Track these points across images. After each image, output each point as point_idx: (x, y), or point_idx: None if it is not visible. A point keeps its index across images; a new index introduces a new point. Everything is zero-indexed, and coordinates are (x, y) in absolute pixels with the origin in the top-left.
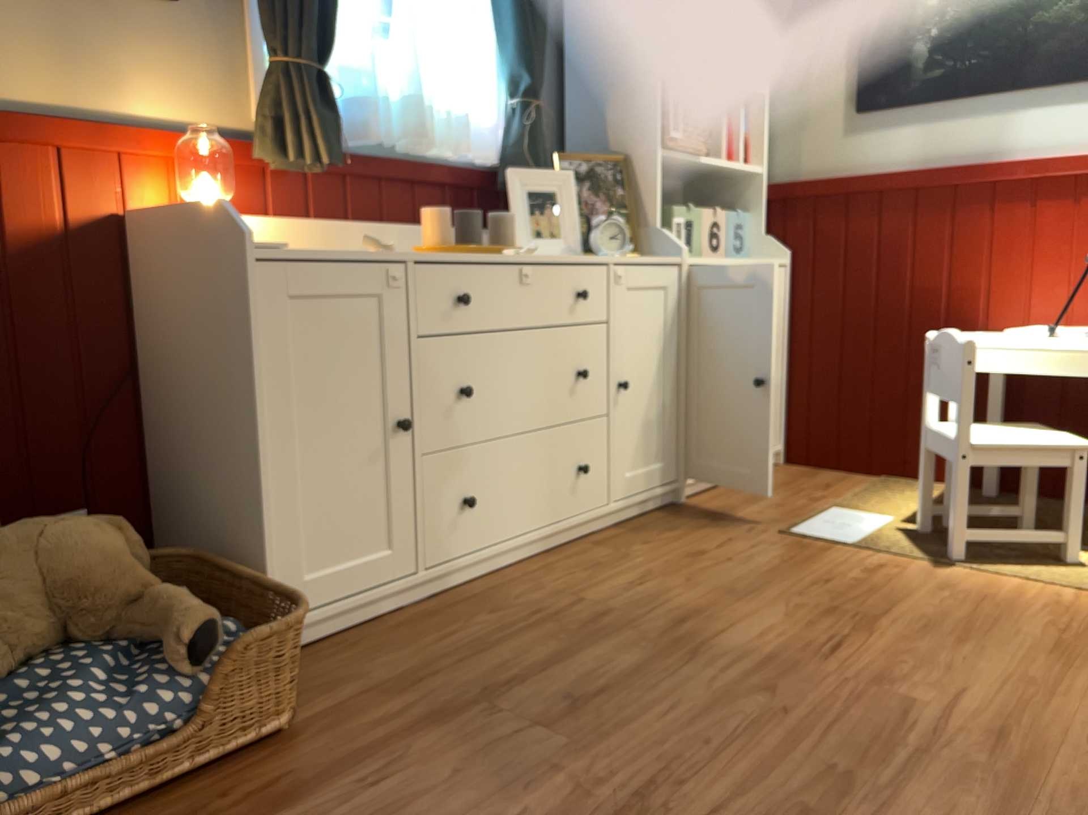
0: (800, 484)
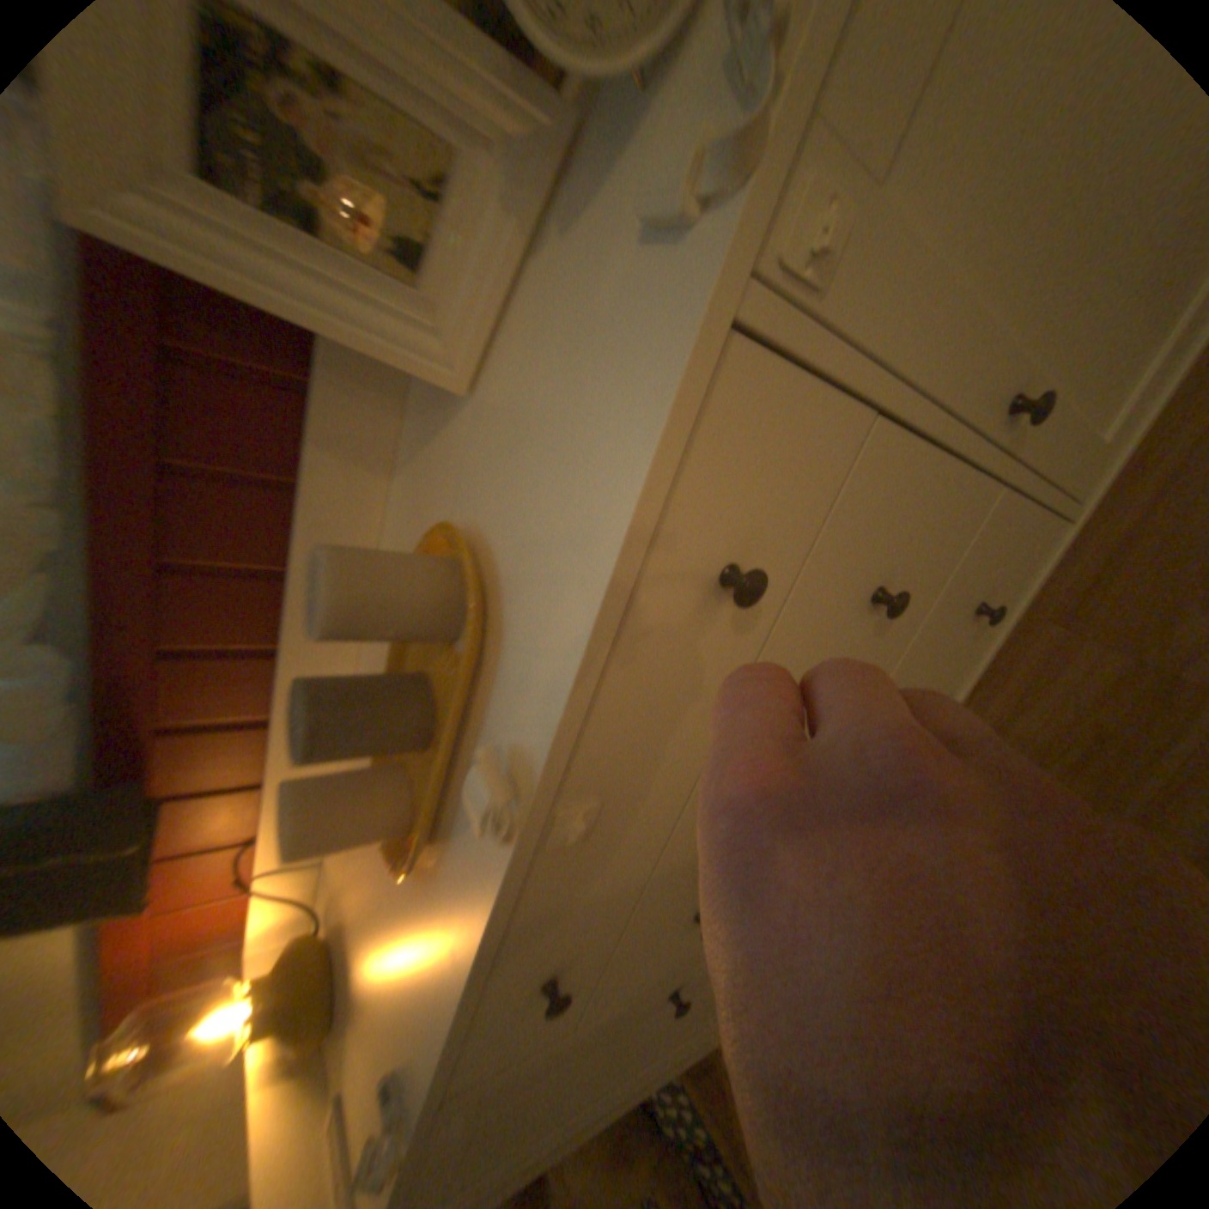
0: None
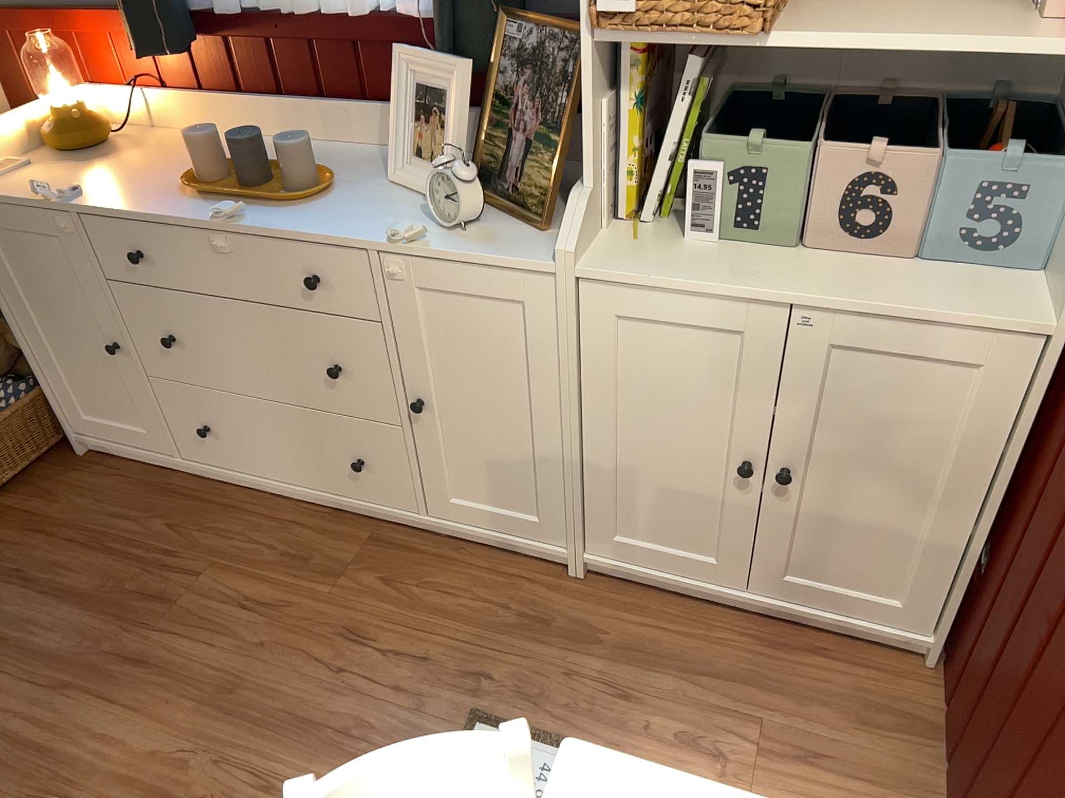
0: (792, 704)
